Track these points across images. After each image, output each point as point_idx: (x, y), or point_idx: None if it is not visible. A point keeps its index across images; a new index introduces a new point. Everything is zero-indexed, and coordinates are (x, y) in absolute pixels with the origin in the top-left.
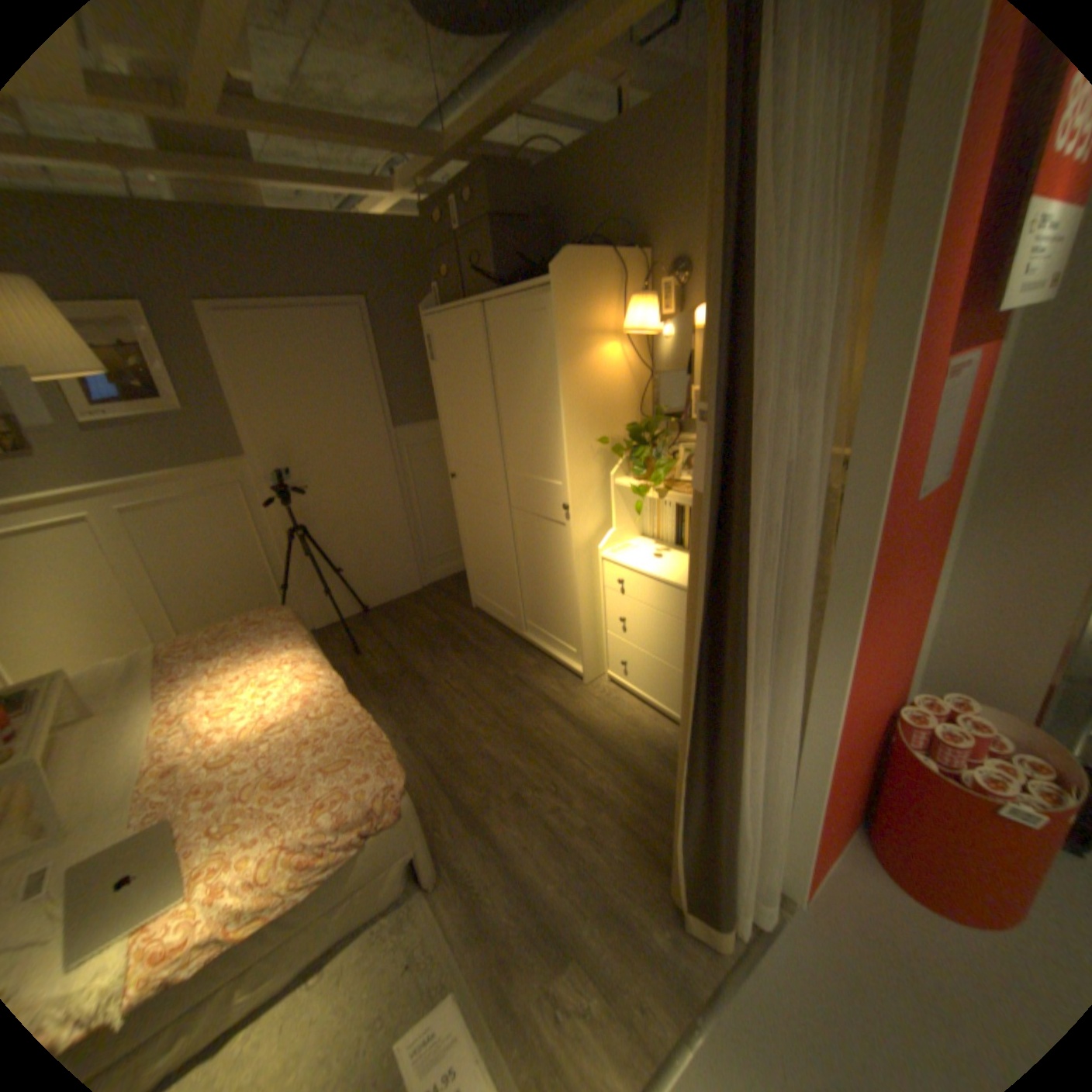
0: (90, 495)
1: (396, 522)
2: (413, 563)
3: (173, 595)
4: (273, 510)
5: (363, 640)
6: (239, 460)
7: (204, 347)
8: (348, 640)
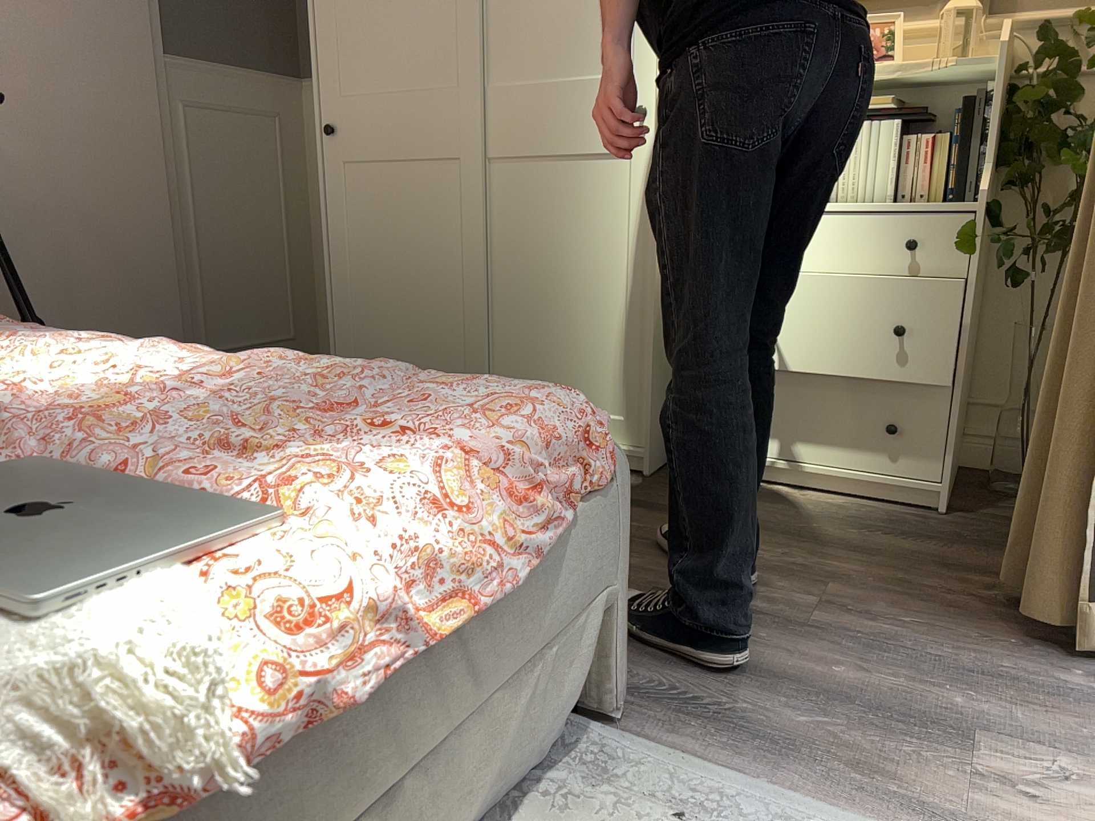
0: None
1: (162, 252)
2: None
3: None
4: None
5: None
6: None
7: None
8: None
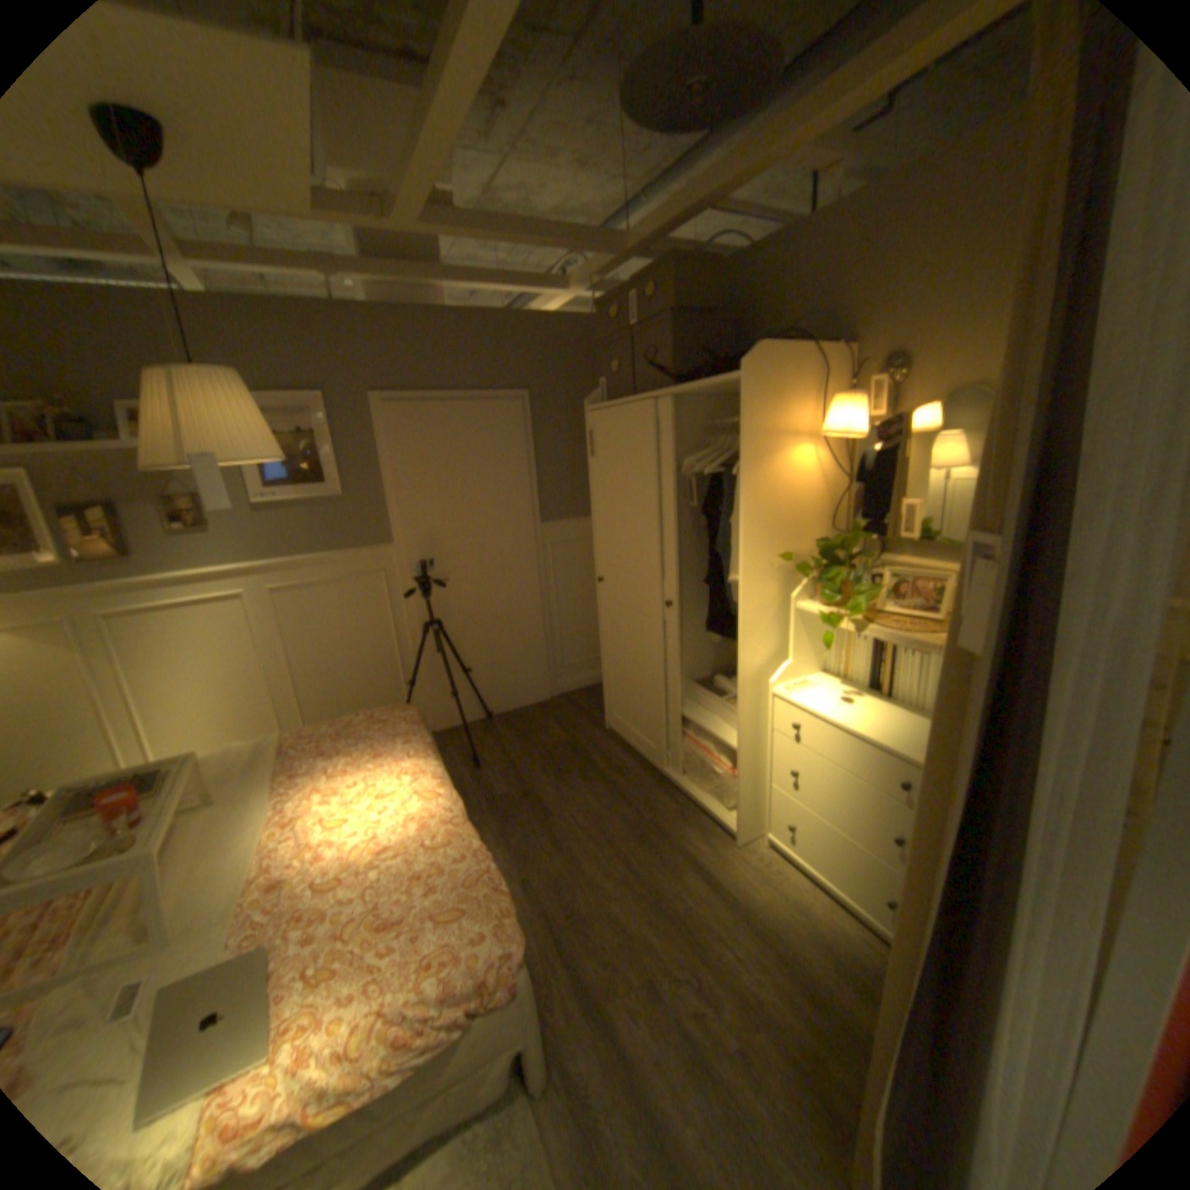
0: (249, 573)
1: (533, 624)
2: (545, 670)
3: (306, 680)
4: (412, 601)
5: (485, 751)
6: (388, 548)
7: (372, 437)
8: (469, 748)
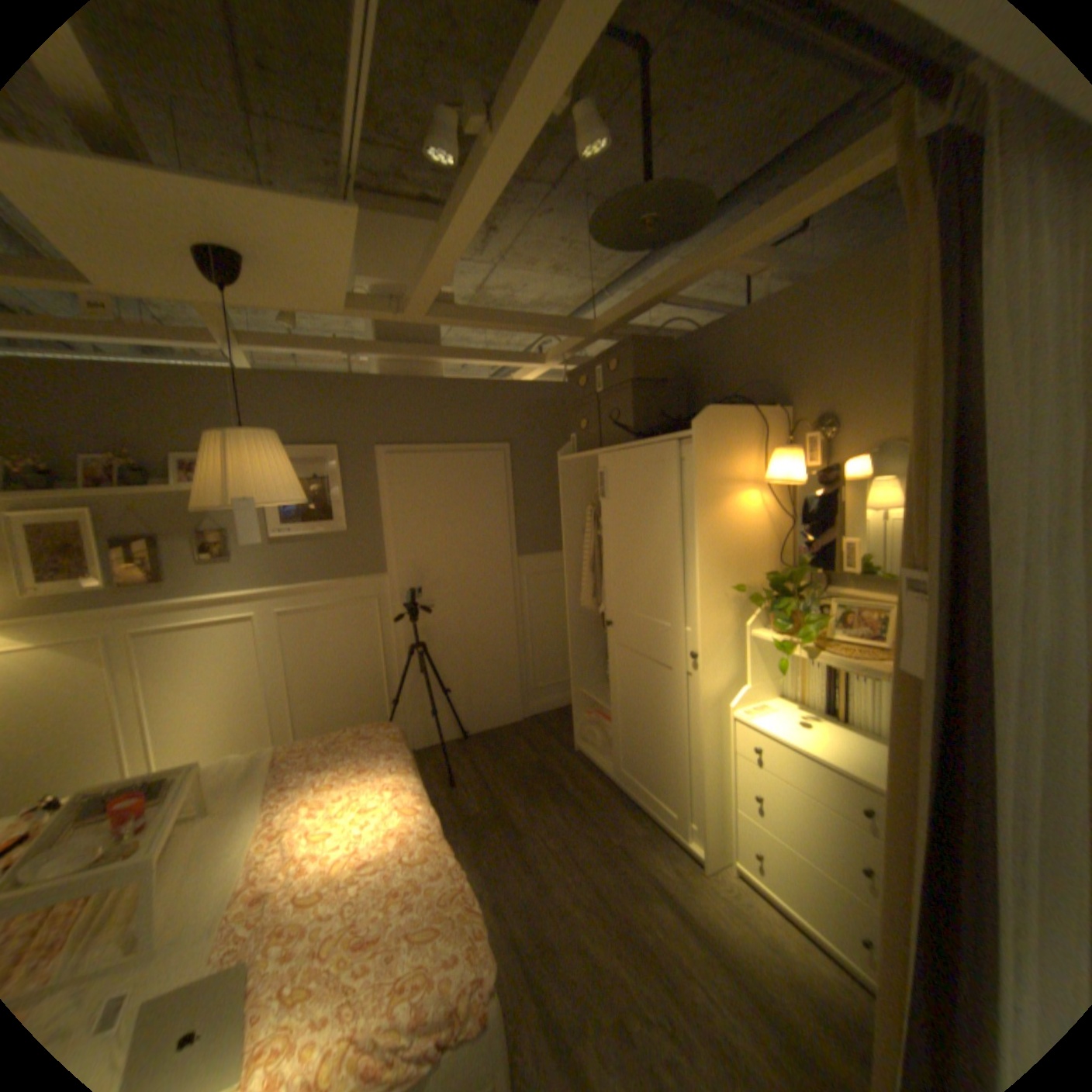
0: (259, 598)
1: (507, 648)
2: (517, 692)
3: (299, 697)
4: (399, 625)
5: (459, 771)
6: (381, 577)
7: (375, 482)
8: (444, 768)
